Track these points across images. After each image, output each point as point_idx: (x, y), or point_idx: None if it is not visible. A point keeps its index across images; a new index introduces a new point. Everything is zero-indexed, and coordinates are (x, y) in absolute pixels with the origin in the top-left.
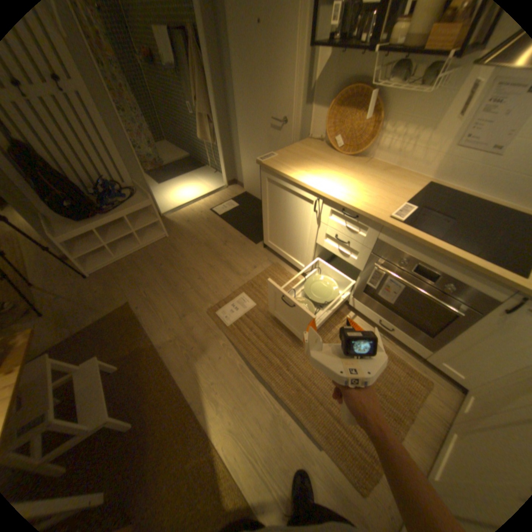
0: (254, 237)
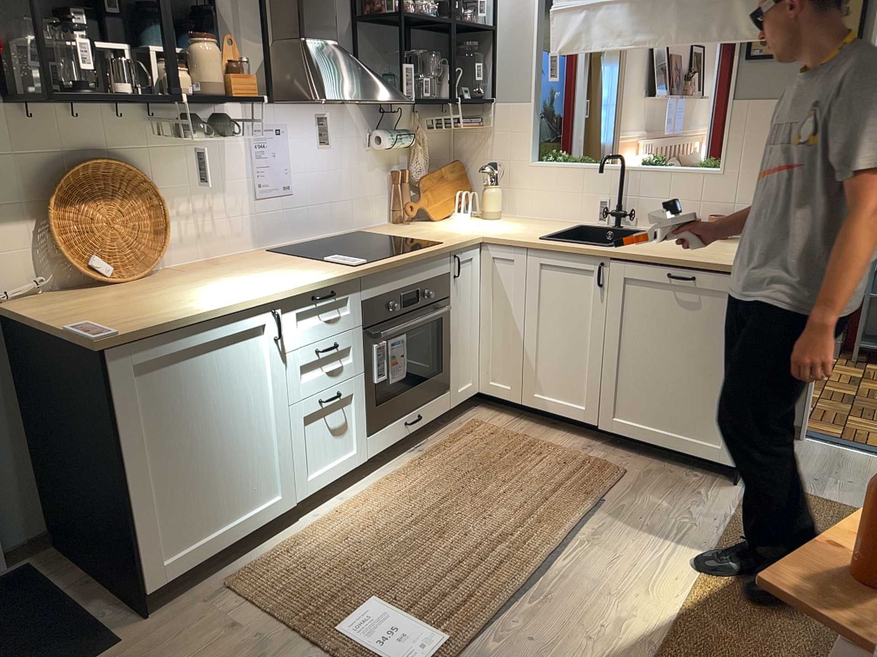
0: (77, 652)
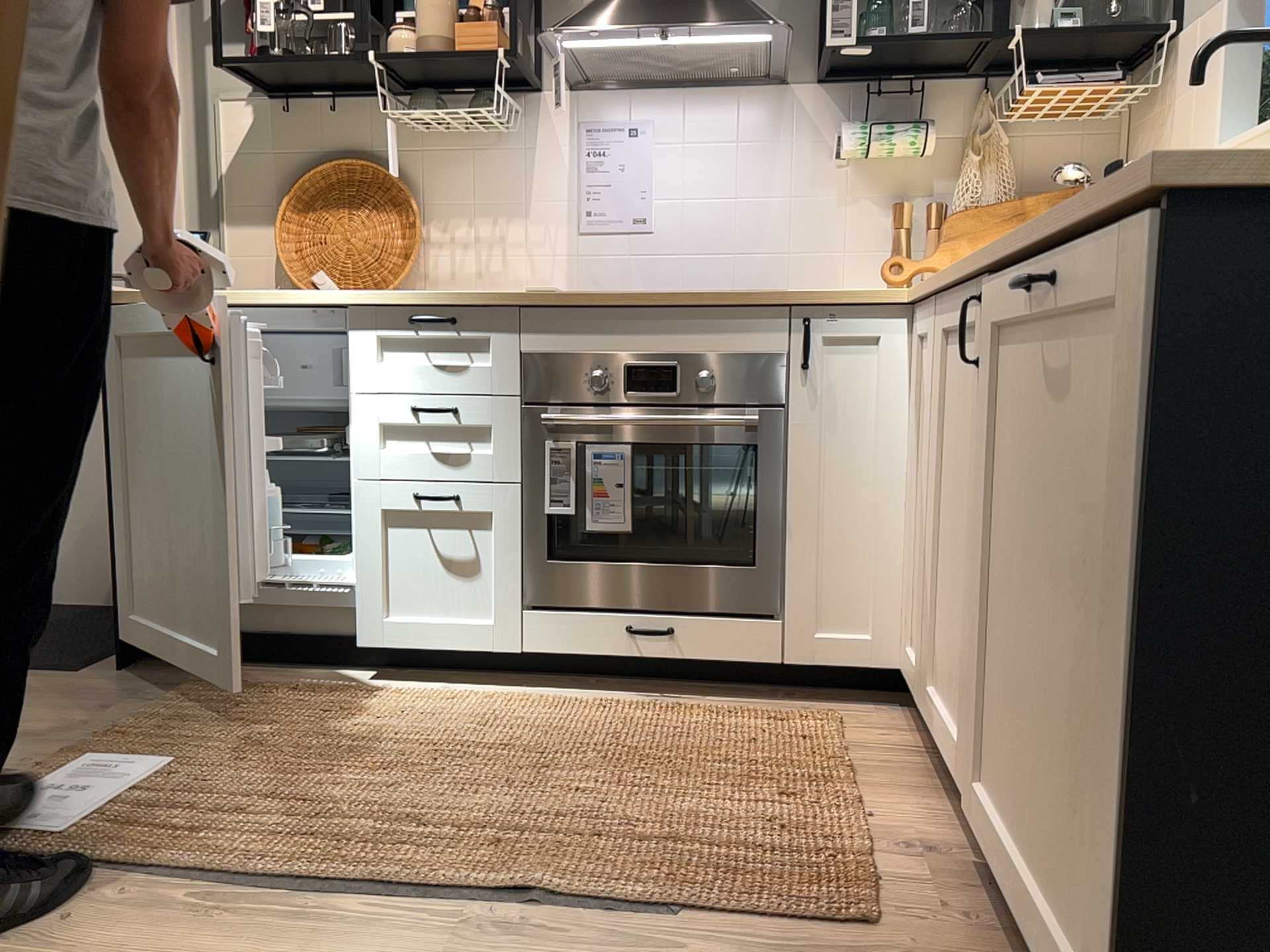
0: (55, 662)
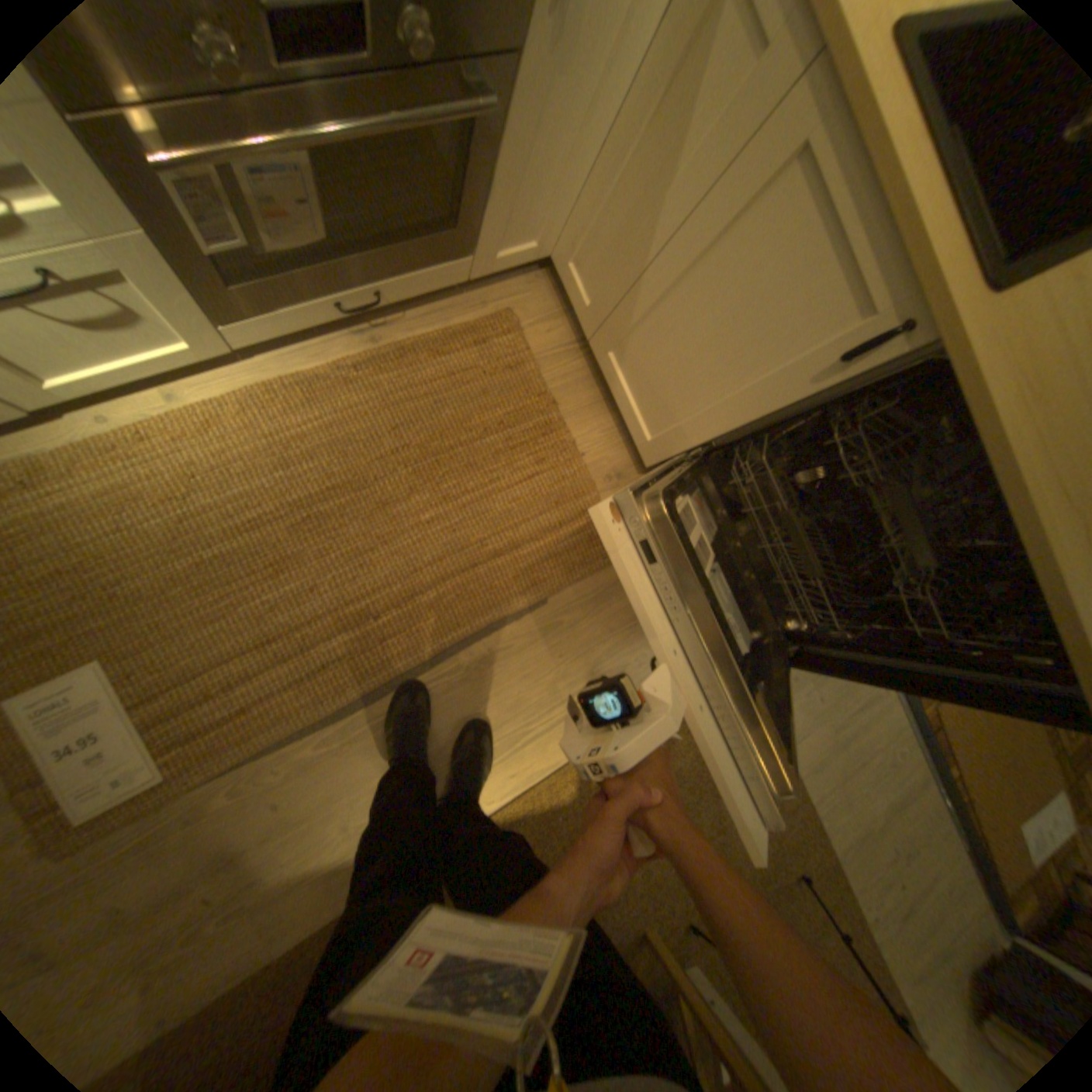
0: None
